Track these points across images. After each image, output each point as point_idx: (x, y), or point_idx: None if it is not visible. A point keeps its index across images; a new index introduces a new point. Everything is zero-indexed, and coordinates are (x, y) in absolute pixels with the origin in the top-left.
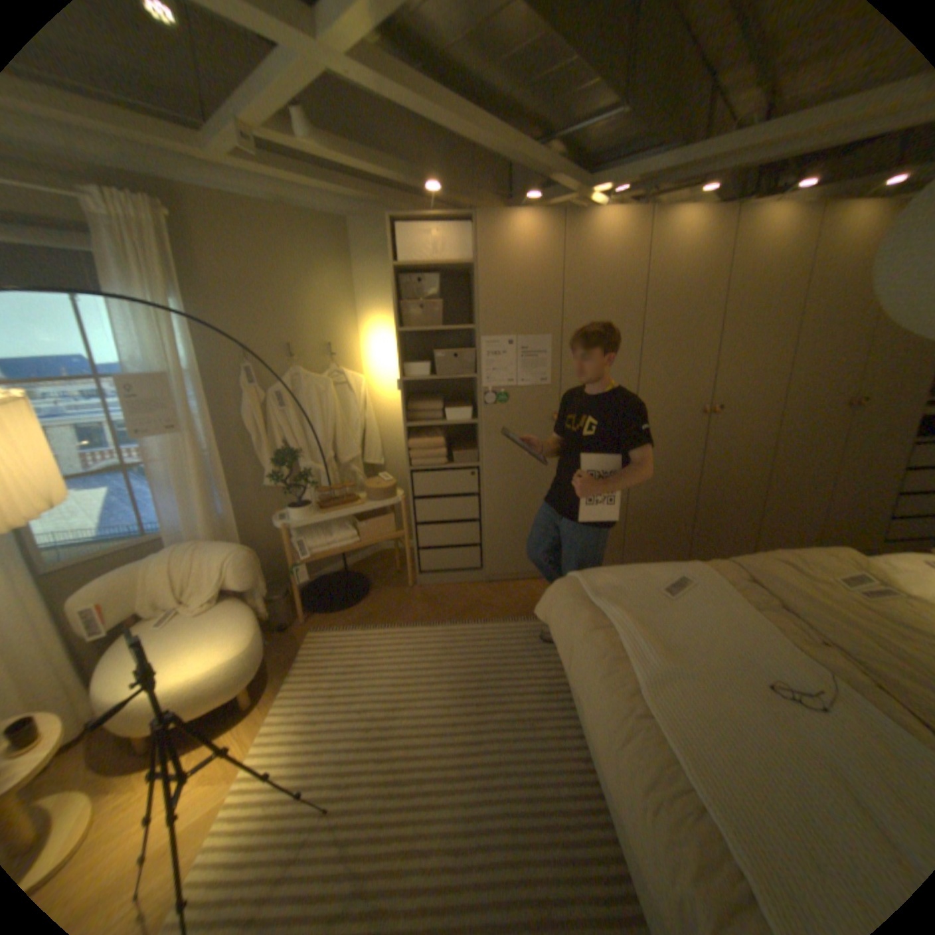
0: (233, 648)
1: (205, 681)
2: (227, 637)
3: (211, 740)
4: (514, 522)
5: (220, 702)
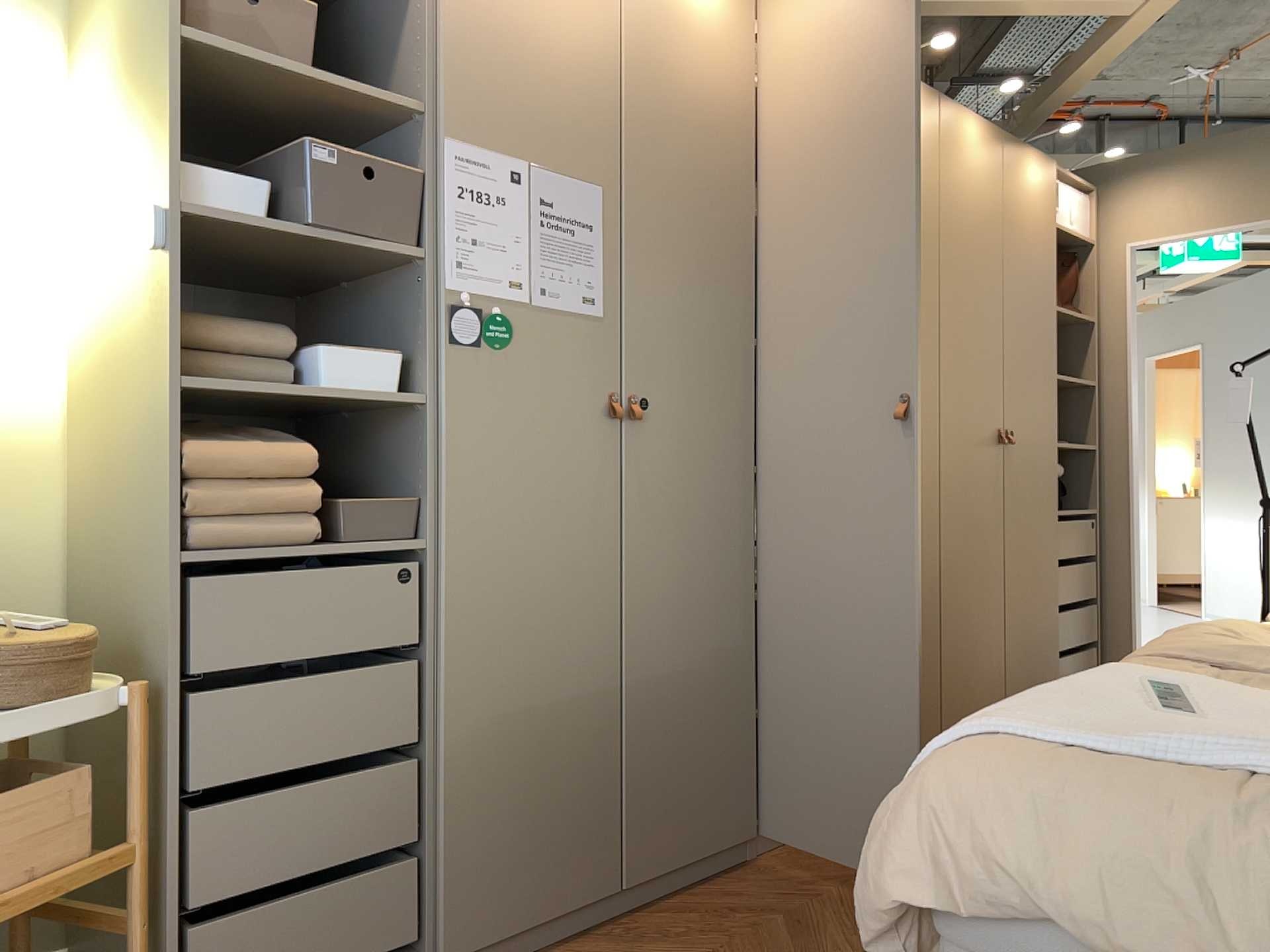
0: None
1: None
2: None
3: None
4: (526, 738)
5: None
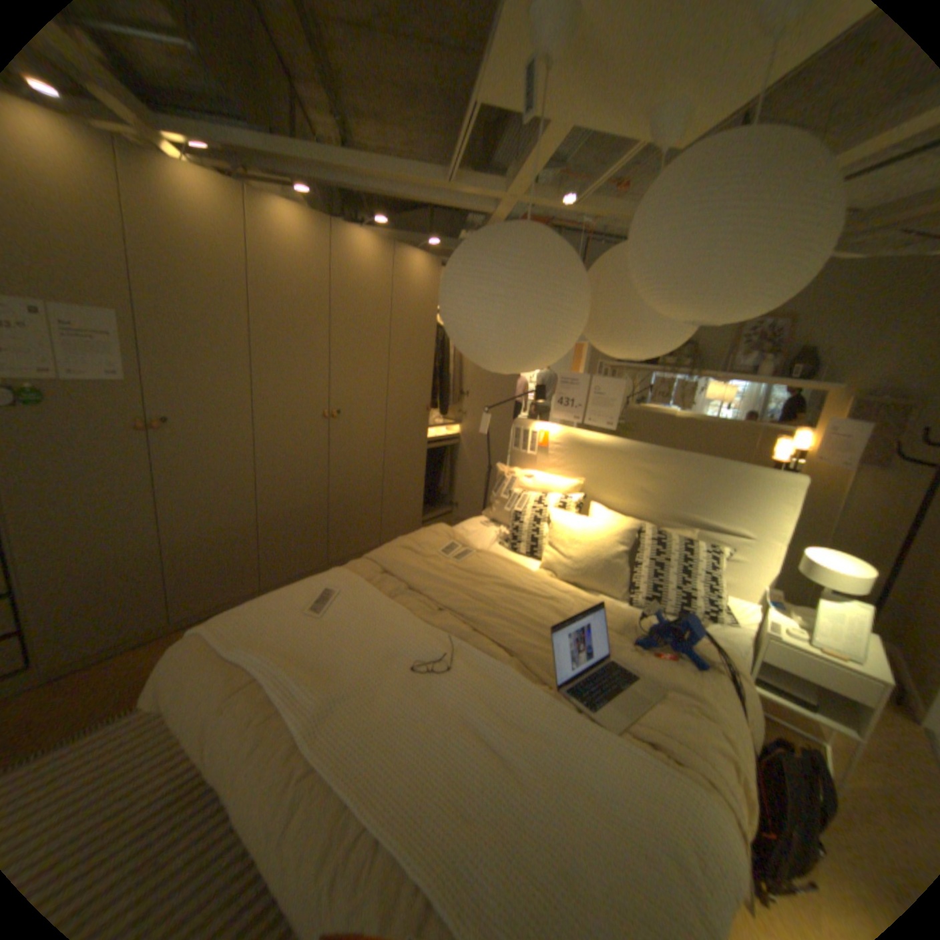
0: None
1: None
2: None
3: None
4: (89, 580)
5: None
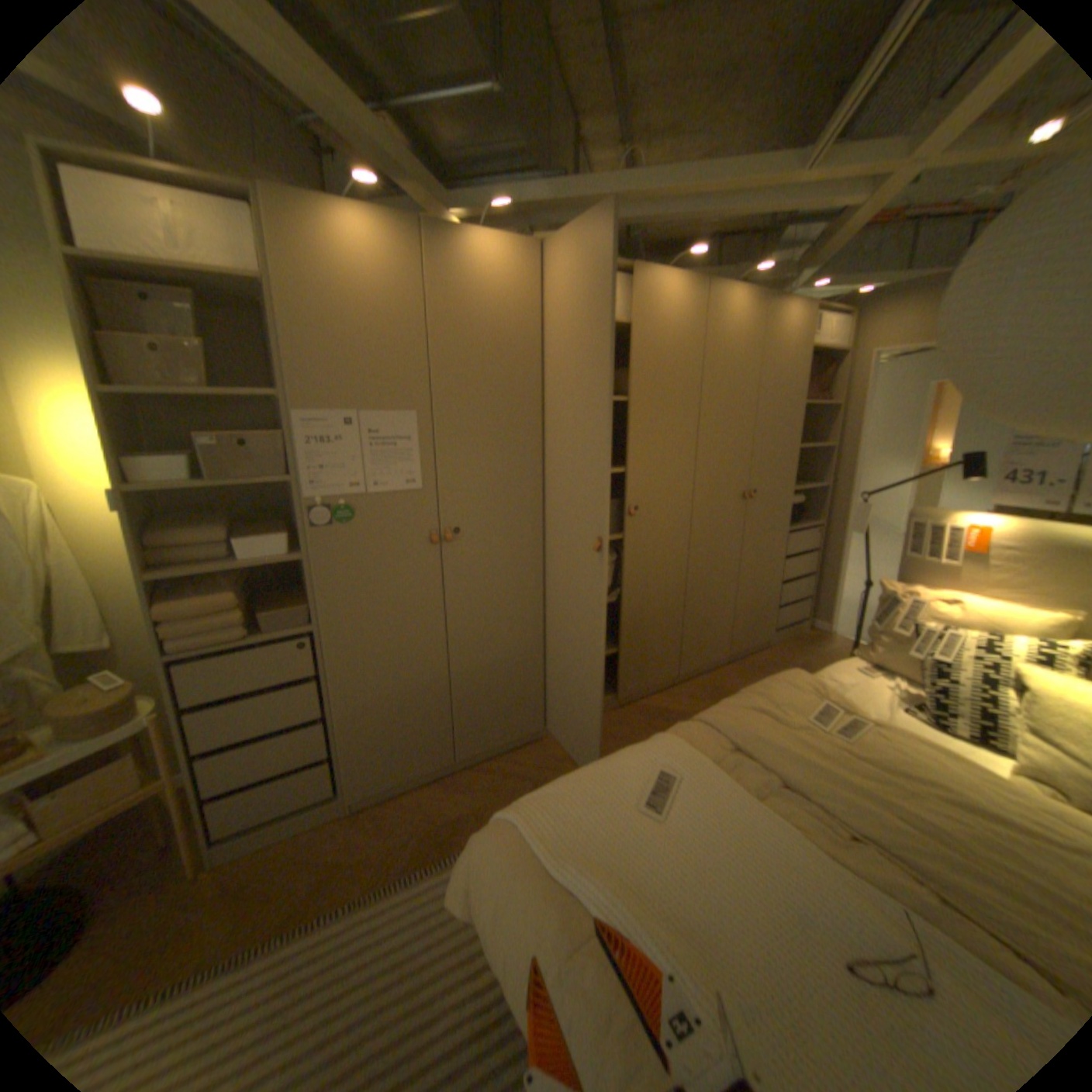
0: None
1: None
2: None
3: None
4: (388, 708)
5: None
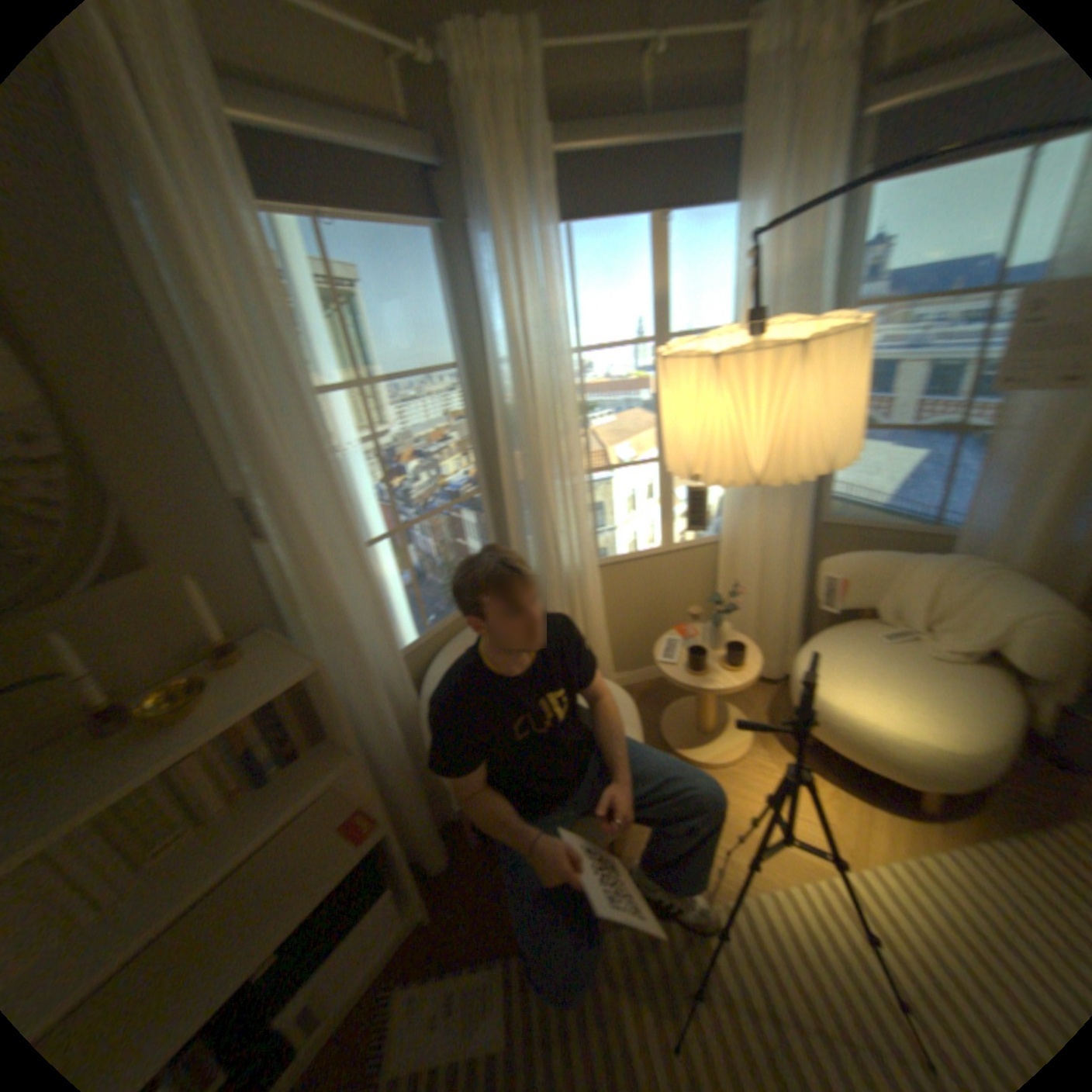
0: (961, 740)
1: (899, 746)
2: (963, 720)
3: (870, 803)
4: None
5: (903, 782)
